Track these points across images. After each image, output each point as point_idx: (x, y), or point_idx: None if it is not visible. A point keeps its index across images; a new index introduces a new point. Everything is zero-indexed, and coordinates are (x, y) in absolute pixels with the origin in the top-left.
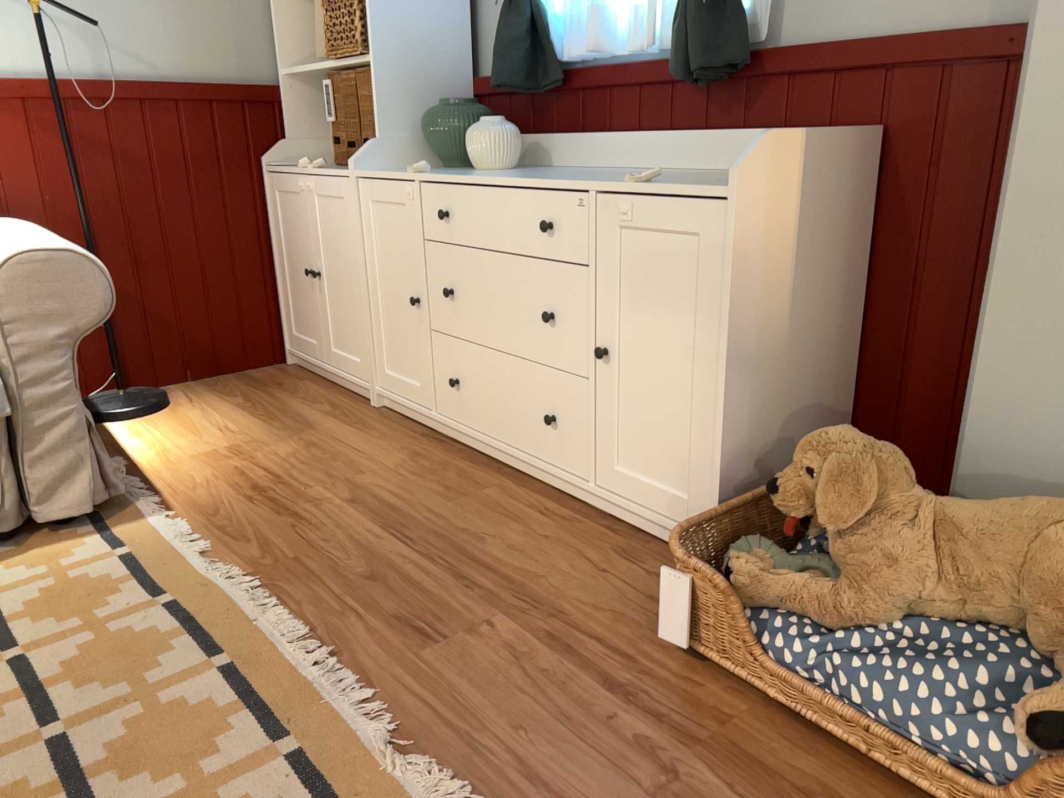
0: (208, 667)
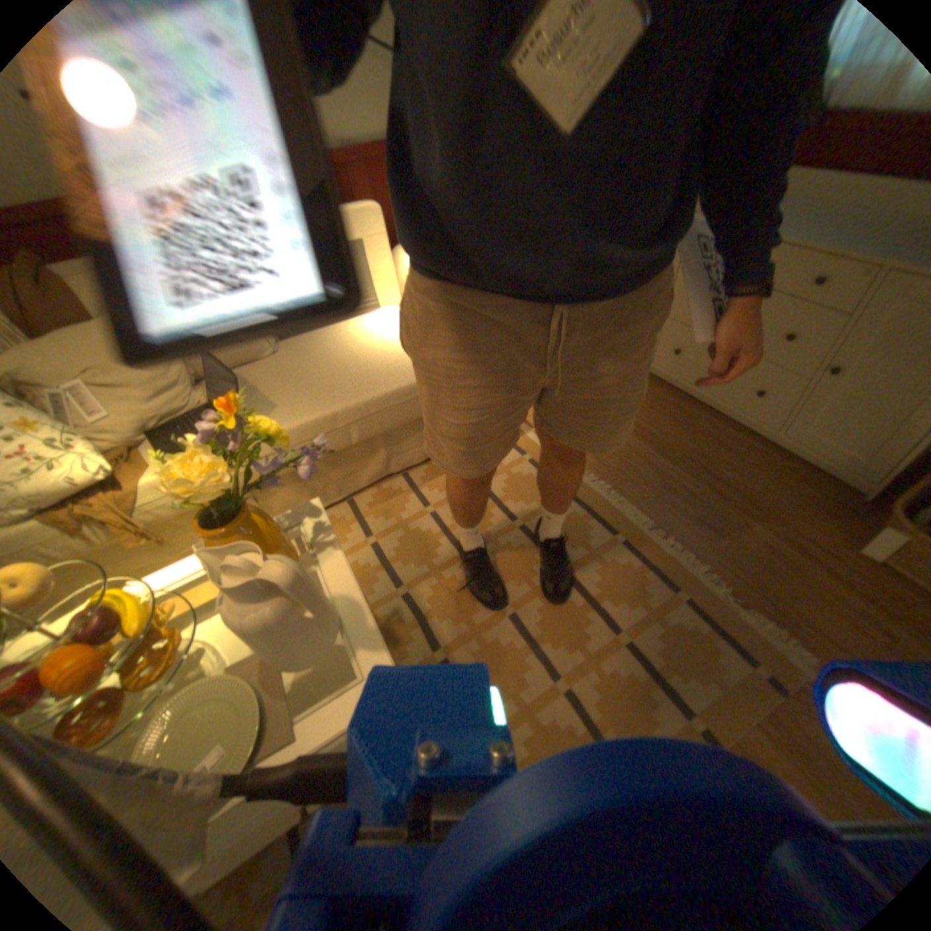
0: (615, 542)
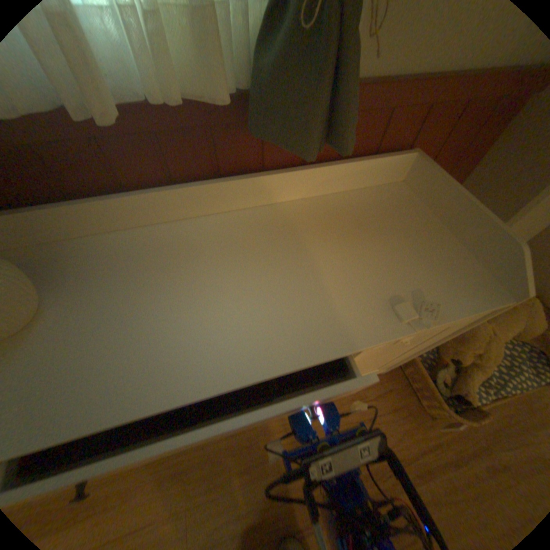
0: None
